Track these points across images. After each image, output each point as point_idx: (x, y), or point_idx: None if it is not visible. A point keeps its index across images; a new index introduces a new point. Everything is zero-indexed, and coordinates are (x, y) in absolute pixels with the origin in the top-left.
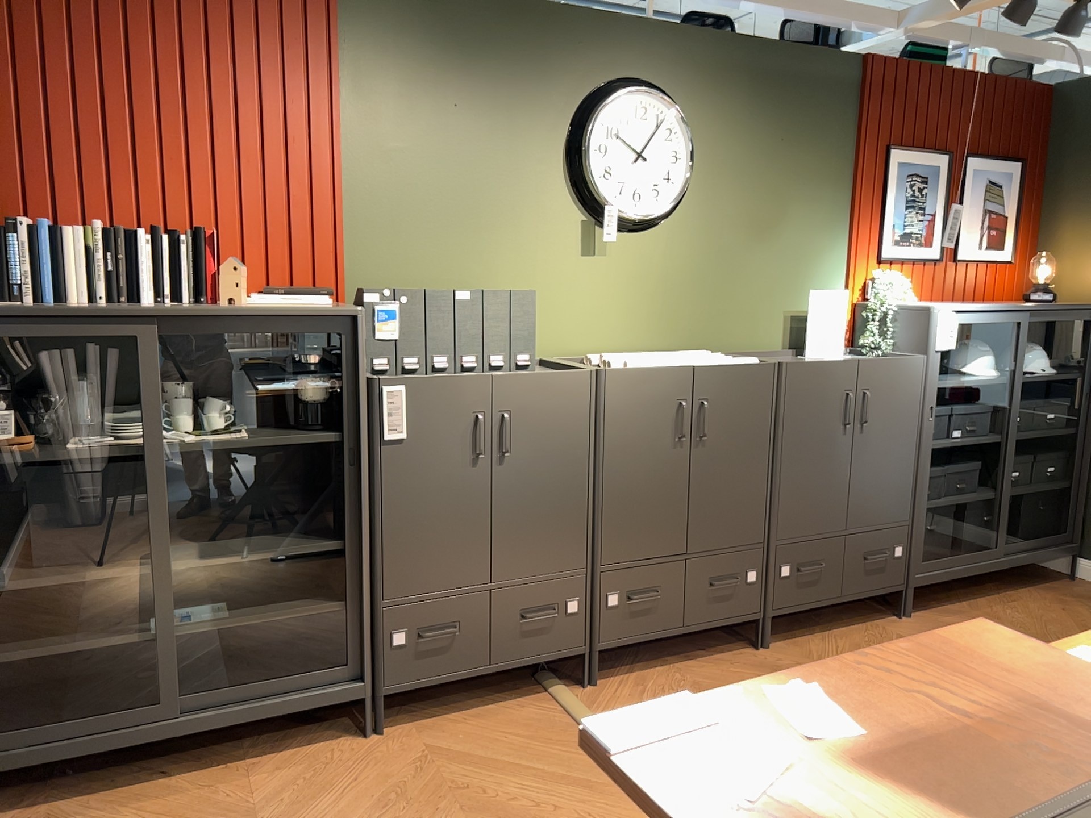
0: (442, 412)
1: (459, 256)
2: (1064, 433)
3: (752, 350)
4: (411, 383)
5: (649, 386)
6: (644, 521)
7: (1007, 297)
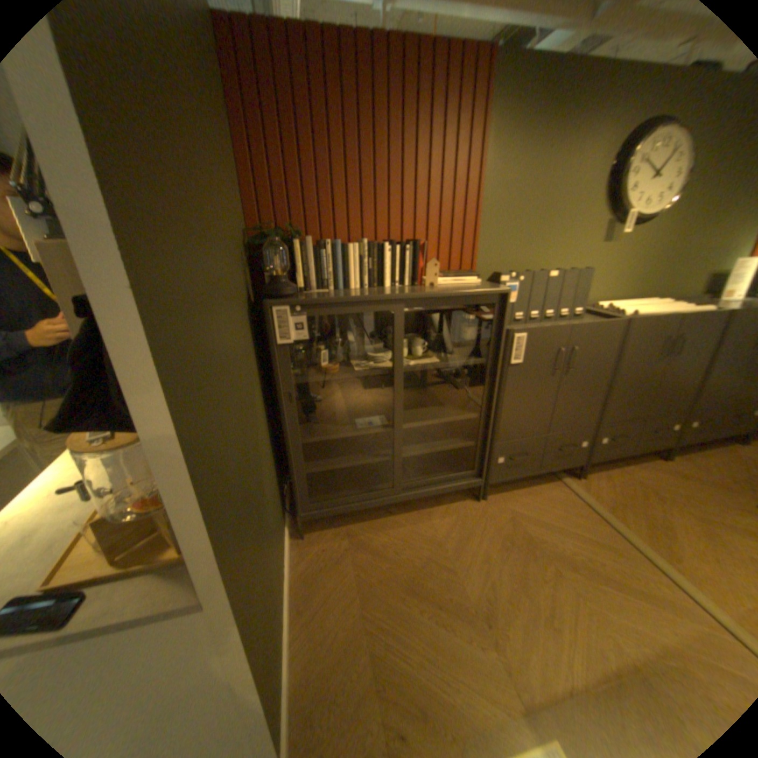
0: (543, 347)
1: (536, 246)
2: None
3: (683, 295)
4: (530, 332)
5: (656, 327)
6: (632, 401)
7: None
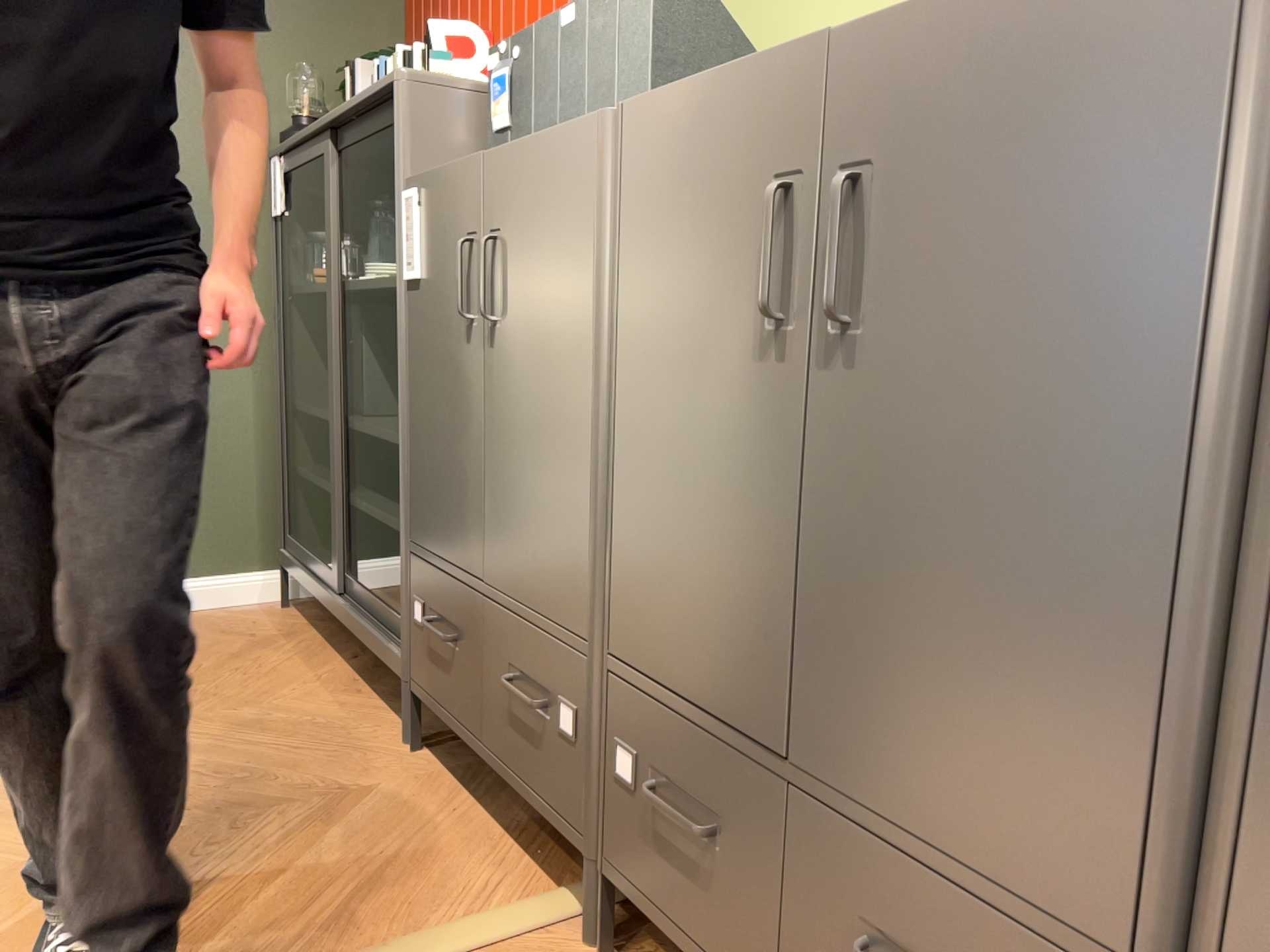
0: (445, 234)
1: None
2: None
3: None
4: (425, 186)
5: (703, 138)
6: (685, 575)
7: None
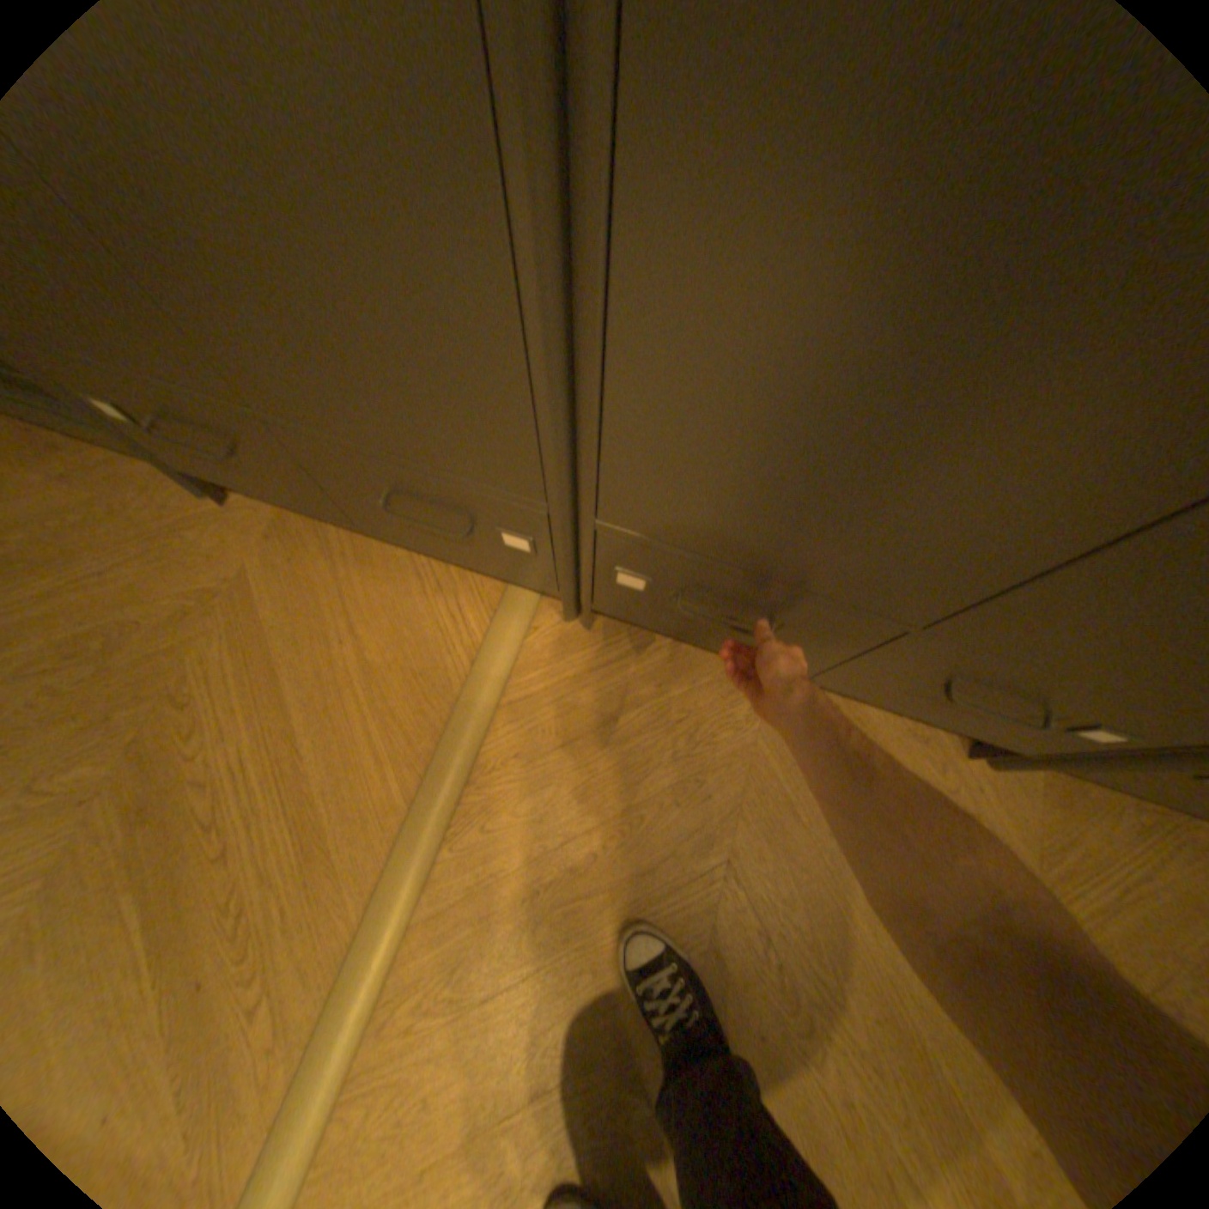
0: None
1: None
2: None
3: None
4: None
5: None
6: (798, 500)
7: None
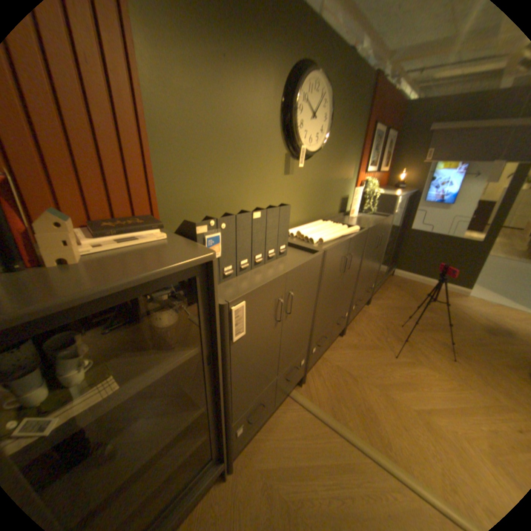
0: (264, 305)
1: (228, 179)
2: (400, 232)
3: (330, 214)
4: (248, 296)
5: (338, 252)
6: (327, 313)
7: (384, 184)
